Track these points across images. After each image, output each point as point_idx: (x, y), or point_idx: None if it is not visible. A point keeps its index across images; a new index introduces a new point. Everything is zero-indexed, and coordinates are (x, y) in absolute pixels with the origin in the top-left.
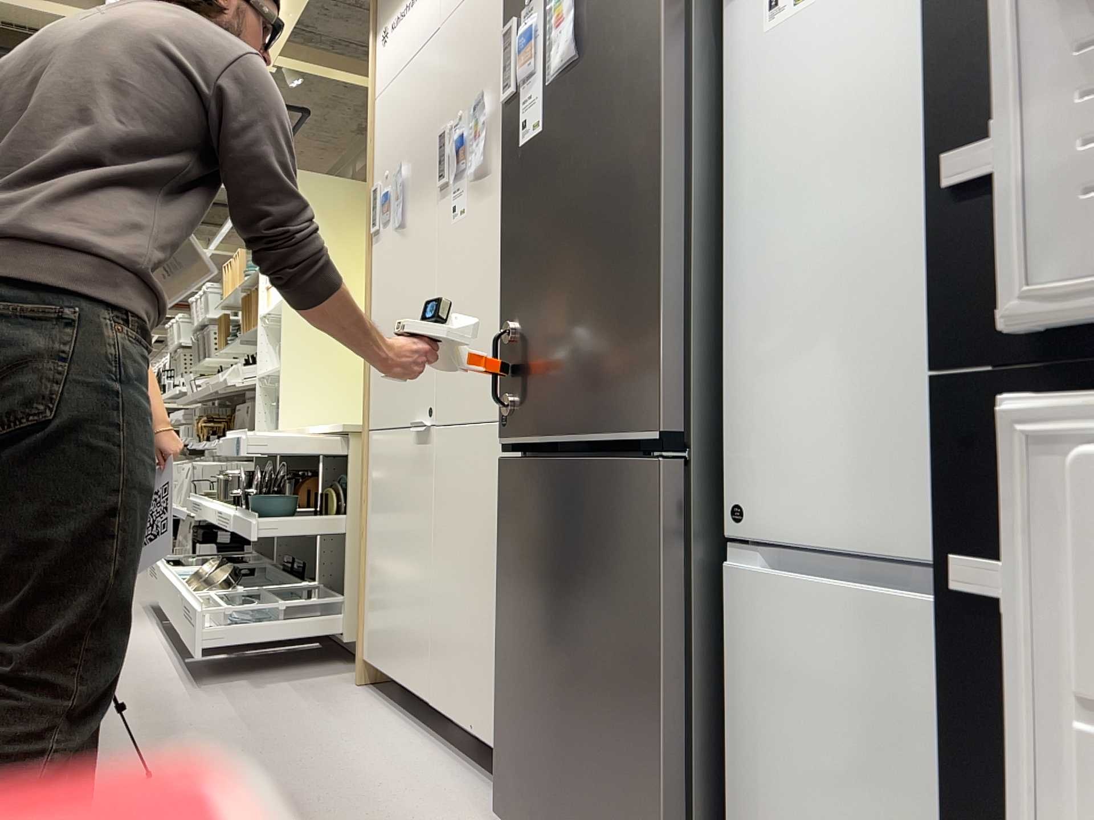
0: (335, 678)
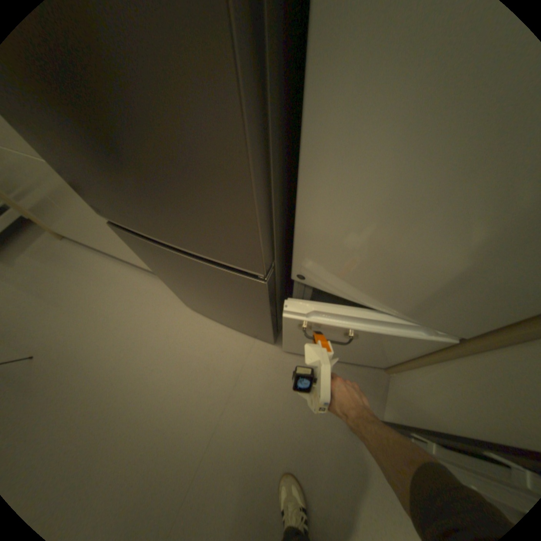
0: (43, 238)
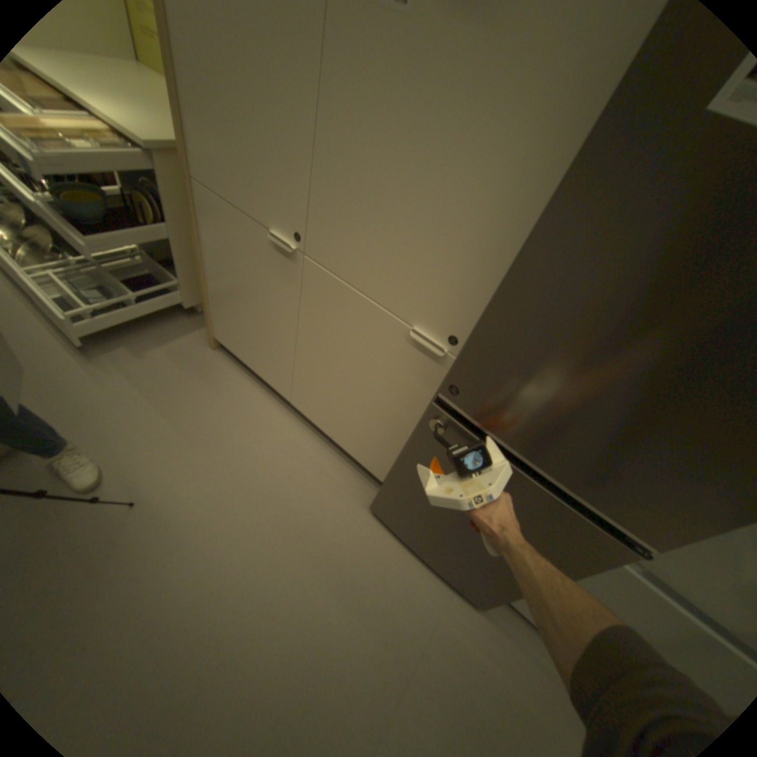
0: (192, 338)
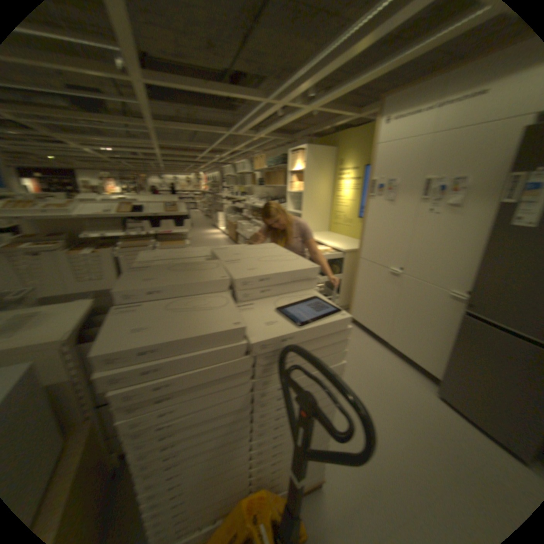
0: None
